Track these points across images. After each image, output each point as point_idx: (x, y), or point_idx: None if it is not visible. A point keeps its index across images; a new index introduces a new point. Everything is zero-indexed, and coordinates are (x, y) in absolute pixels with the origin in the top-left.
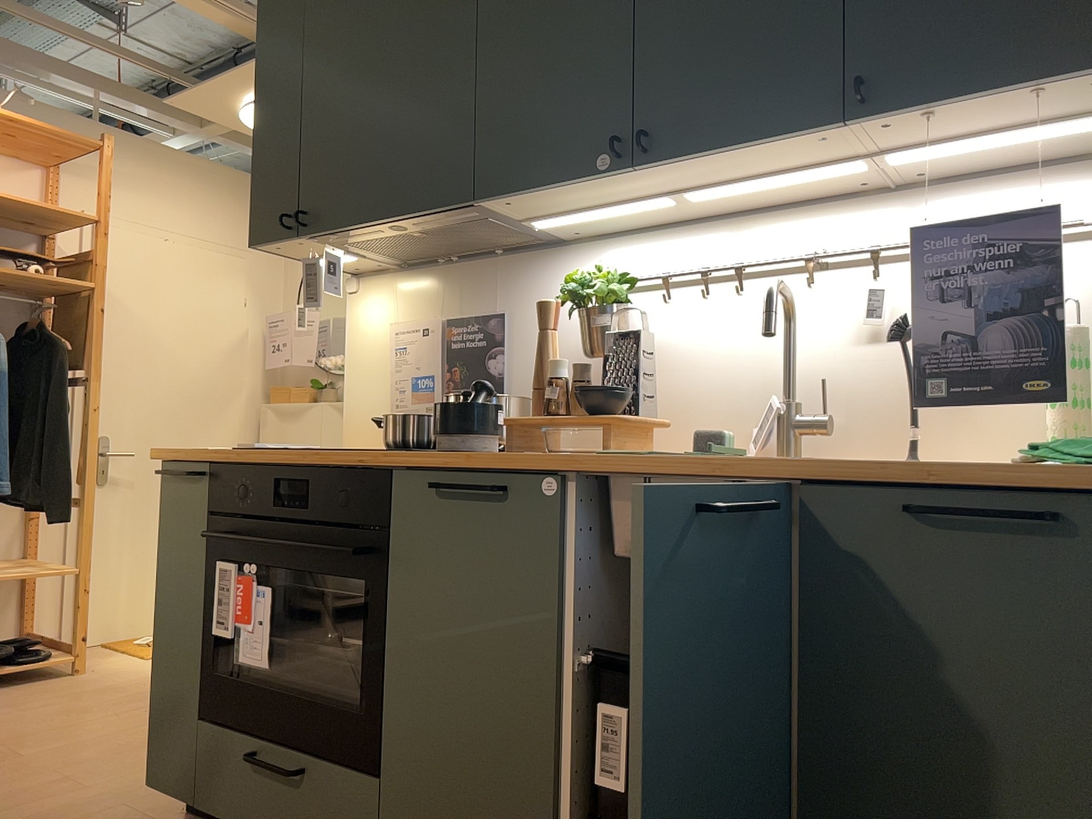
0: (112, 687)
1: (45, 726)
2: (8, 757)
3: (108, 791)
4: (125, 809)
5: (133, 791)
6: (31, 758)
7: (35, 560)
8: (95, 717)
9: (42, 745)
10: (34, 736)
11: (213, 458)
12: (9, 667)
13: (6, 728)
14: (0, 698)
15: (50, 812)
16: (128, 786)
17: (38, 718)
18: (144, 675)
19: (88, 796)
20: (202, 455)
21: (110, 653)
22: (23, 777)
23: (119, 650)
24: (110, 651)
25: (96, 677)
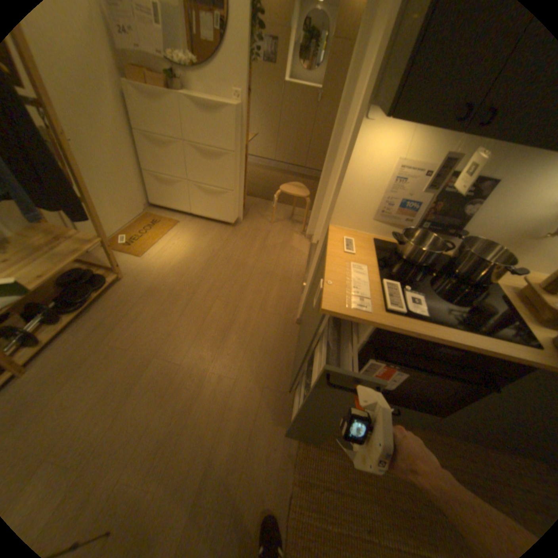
0: (152, 289)
1: (160, 334)
2: (174, 367)
3: (246, 378)
4: (266, 388)
5: (256, 375)
6: (185, 364)
7: (46, 223)
8: (174, 319)
9: (178, 351)
10: (166, 345)
11: (381, 322)
12: (93, 295)
13: (143, 342)
14: (105, 314)
15: (241, 403)
16: (249, 371)
17: (148, 328)
18: (156, 274)
19: (242, 385)
20: (381, 326)
21: (114, 254)
22: (199, 381)
23: (117, 251)
24: (112, 252)
25: (133, 280)
